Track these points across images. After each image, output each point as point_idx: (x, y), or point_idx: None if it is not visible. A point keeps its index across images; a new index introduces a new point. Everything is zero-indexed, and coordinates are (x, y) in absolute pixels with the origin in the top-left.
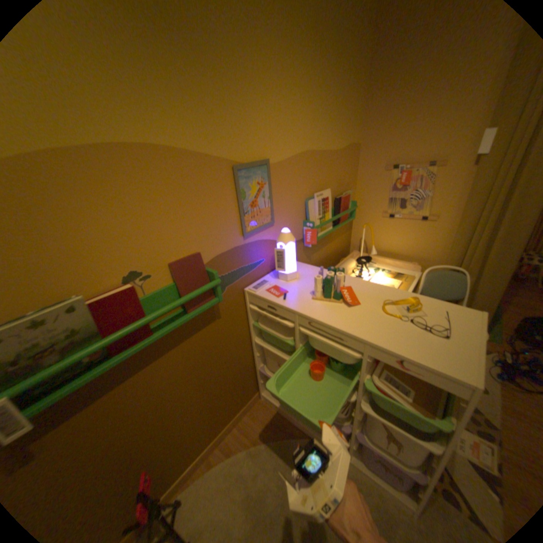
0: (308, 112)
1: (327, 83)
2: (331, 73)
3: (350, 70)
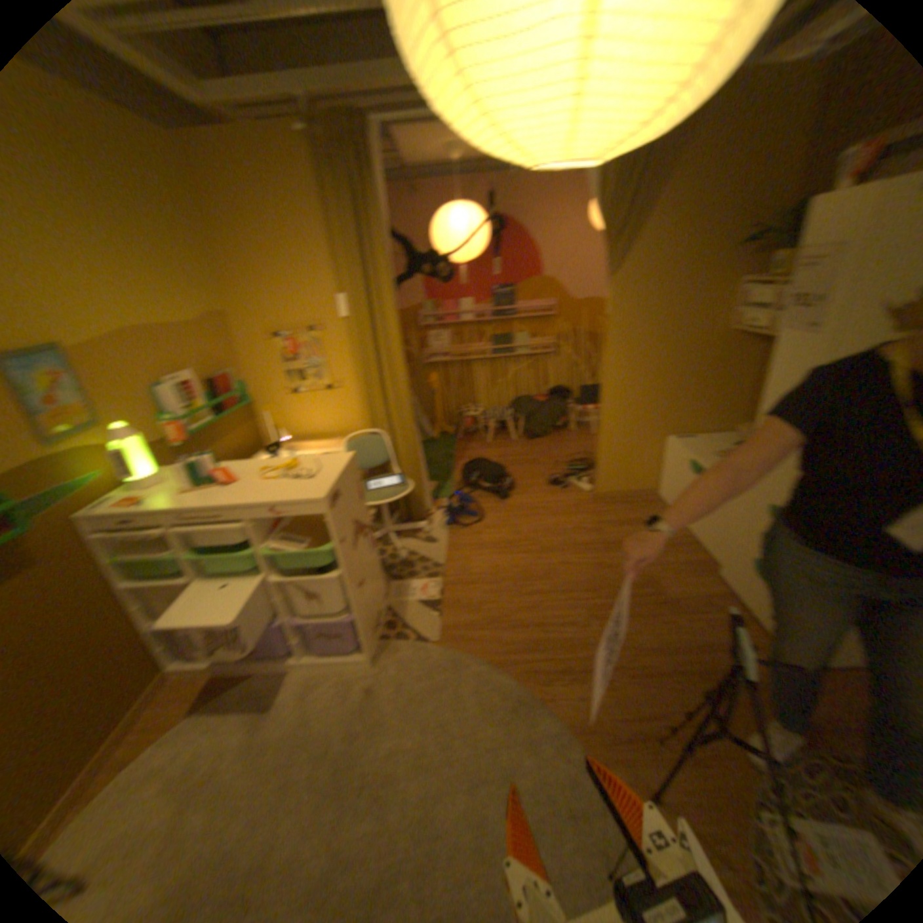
0: (115, 282)
1: (135, 247)
2: (139, 237)
3: (171, 230)
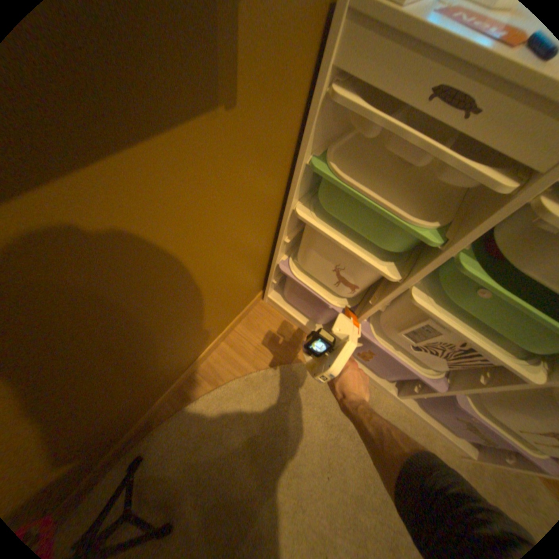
0: None
1: None
2: None
3: None
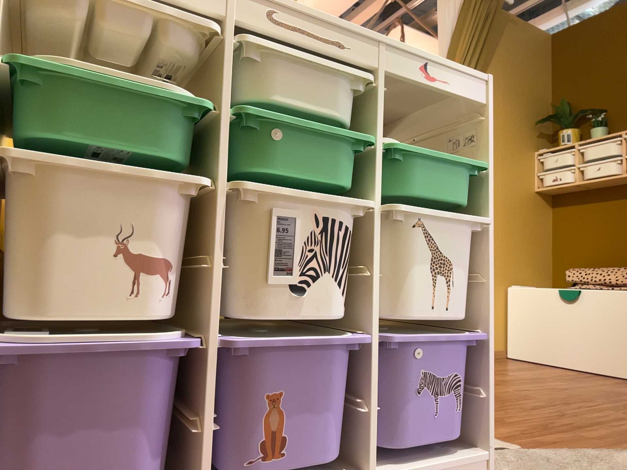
0: None
1: None
2: None
3: None
